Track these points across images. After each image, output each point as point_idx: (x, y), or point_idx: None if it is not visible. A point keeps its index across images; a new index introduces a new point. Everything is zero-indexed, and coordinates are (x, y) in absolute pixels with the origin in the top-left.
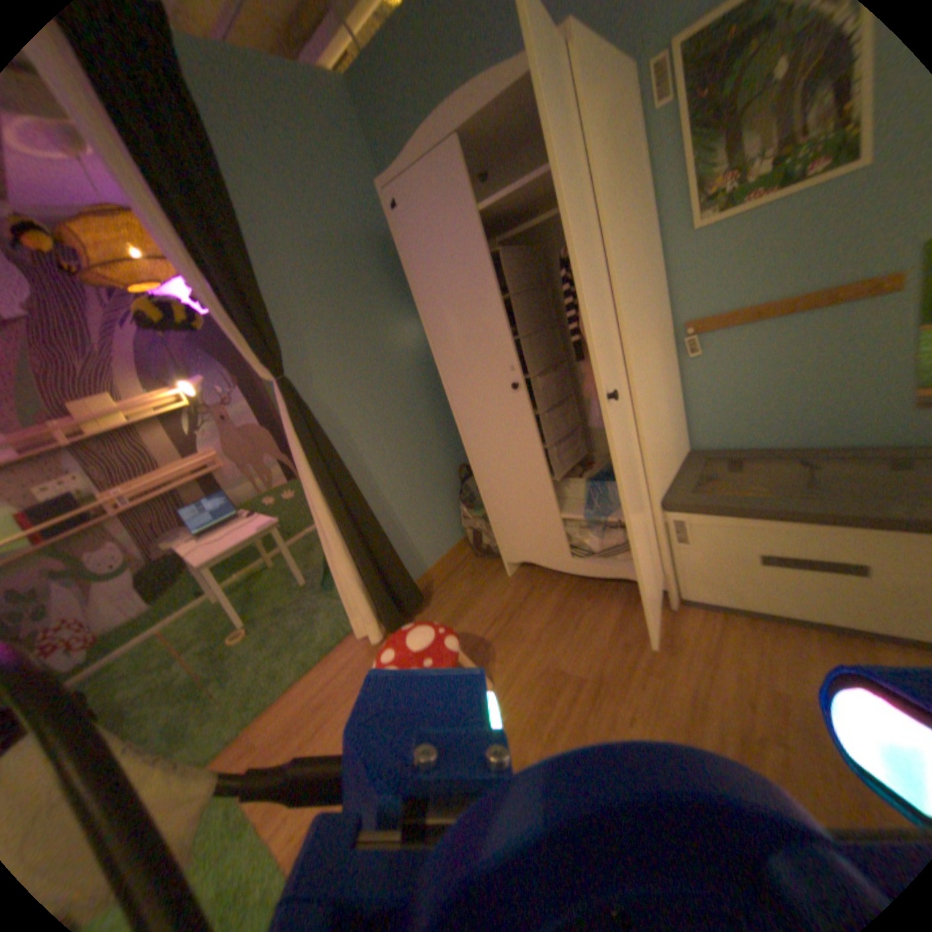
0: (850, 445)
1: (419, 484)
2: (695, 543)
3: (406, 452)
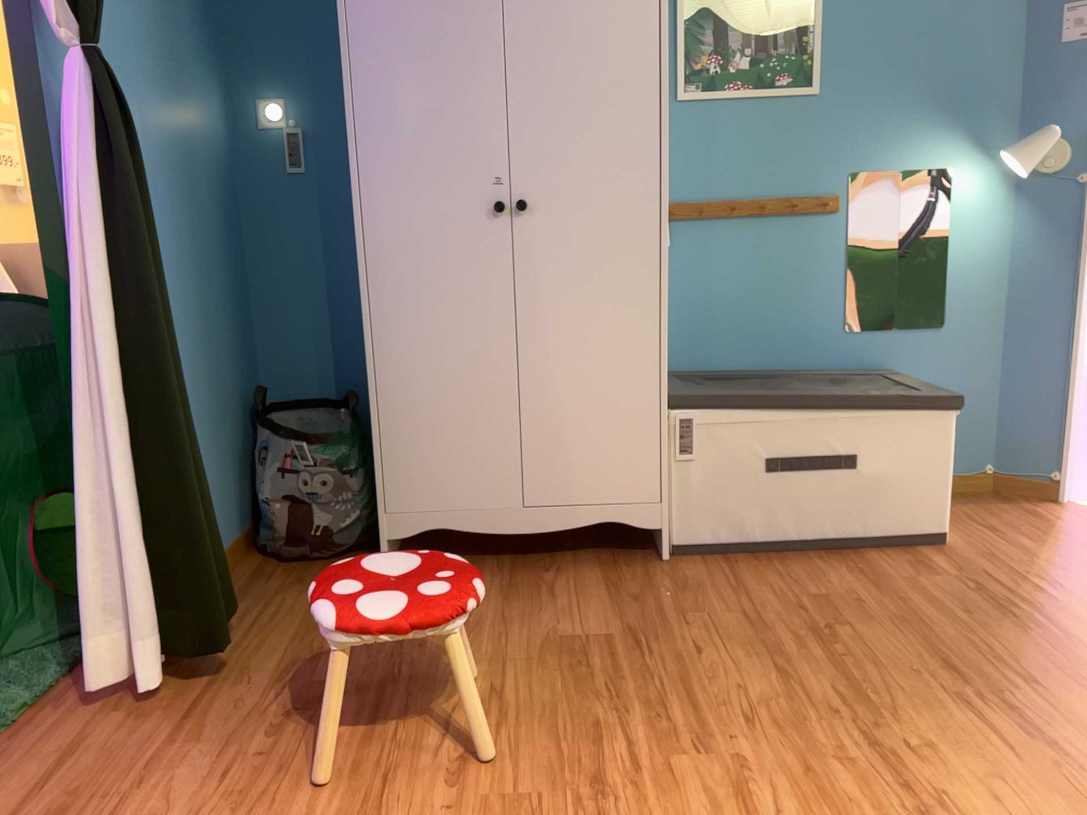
0: (798, 370)
1: (200, 396)
2: (695, 457)
3: (190, 323)
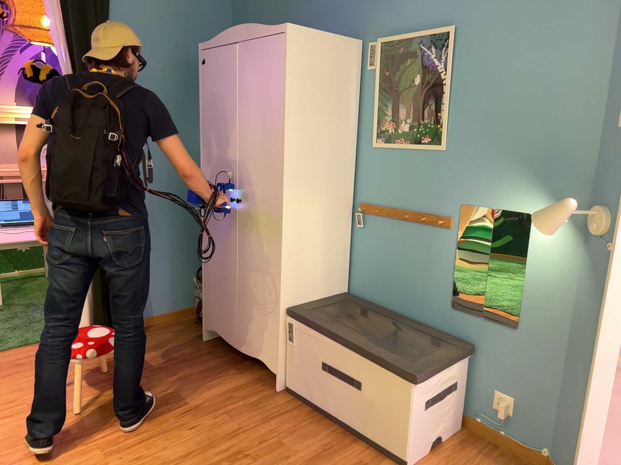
0: (422, 322)
1: (172, 249)
2: (297, 346)
3: (172, 222)
